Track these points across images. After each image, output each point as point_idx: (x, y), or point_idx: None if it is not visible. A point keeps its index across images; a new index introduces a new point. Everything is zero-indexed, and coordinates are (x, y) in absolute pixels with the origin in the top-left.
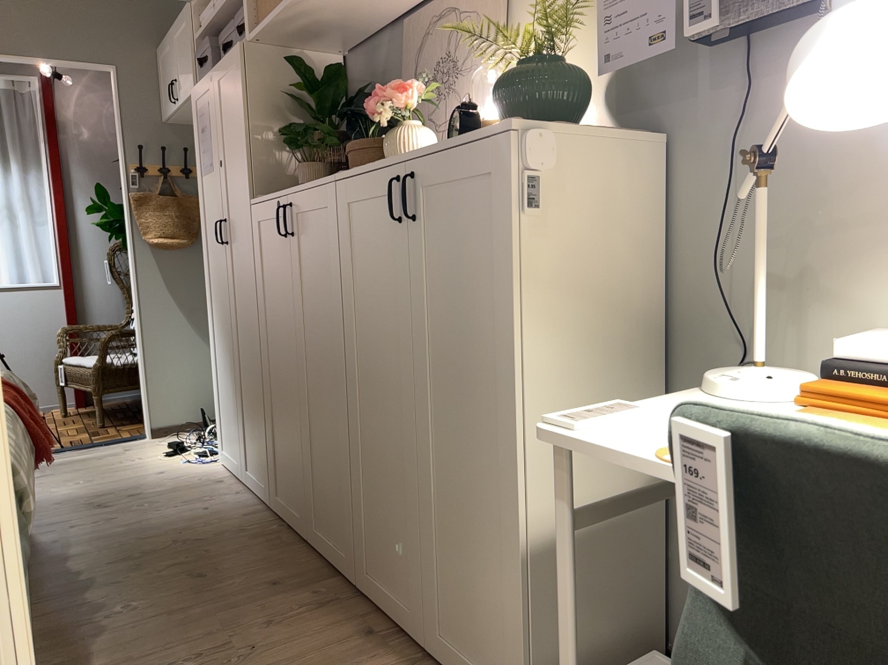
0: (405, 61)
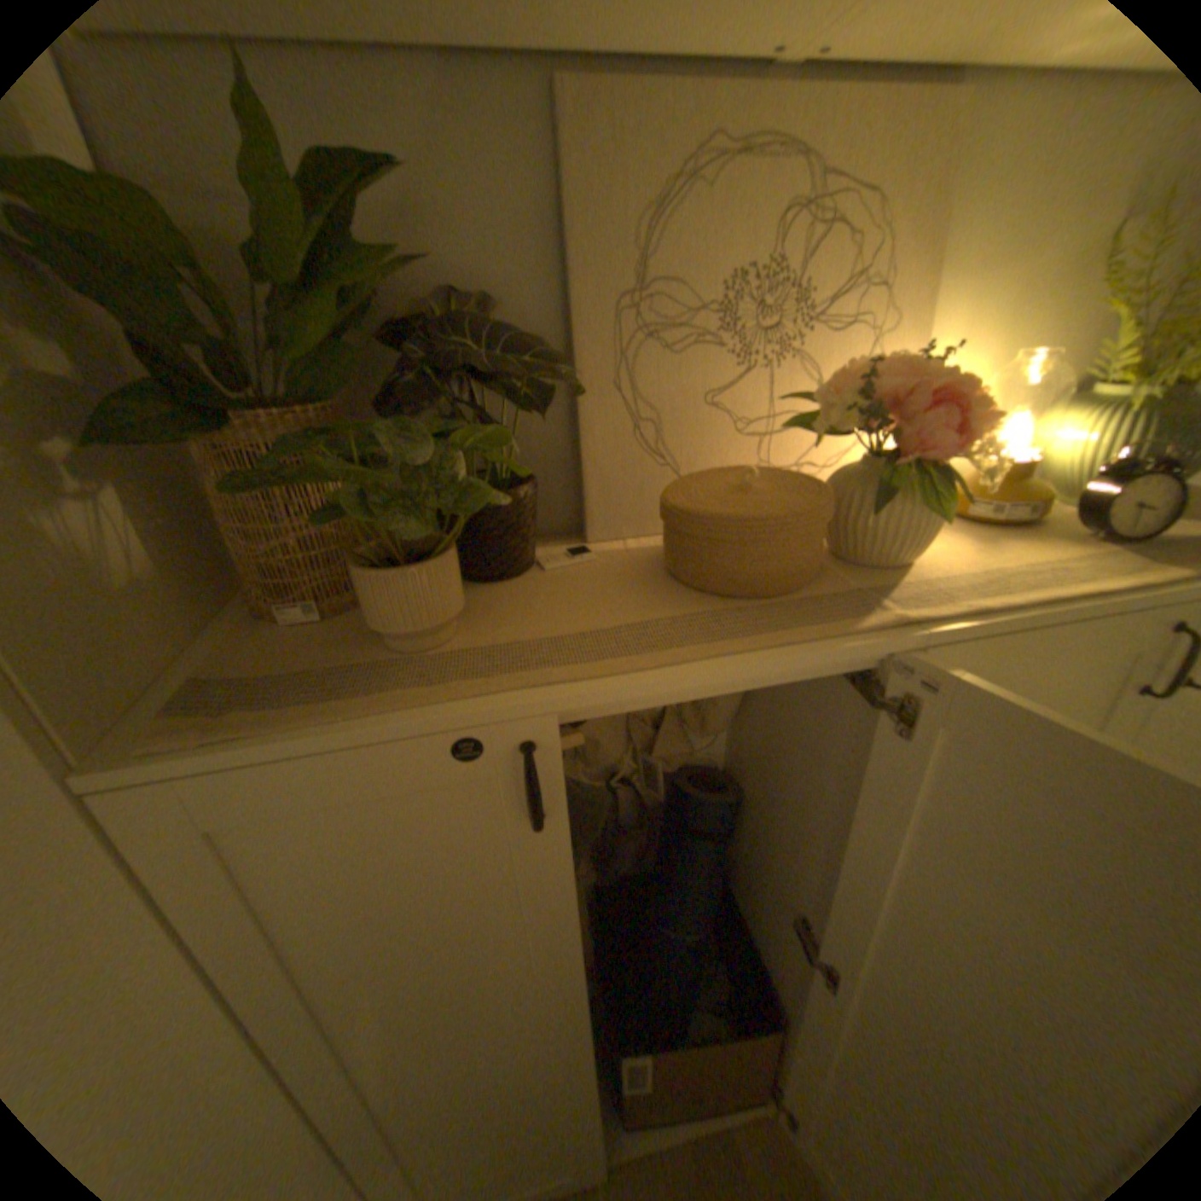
0: (576, 213)
